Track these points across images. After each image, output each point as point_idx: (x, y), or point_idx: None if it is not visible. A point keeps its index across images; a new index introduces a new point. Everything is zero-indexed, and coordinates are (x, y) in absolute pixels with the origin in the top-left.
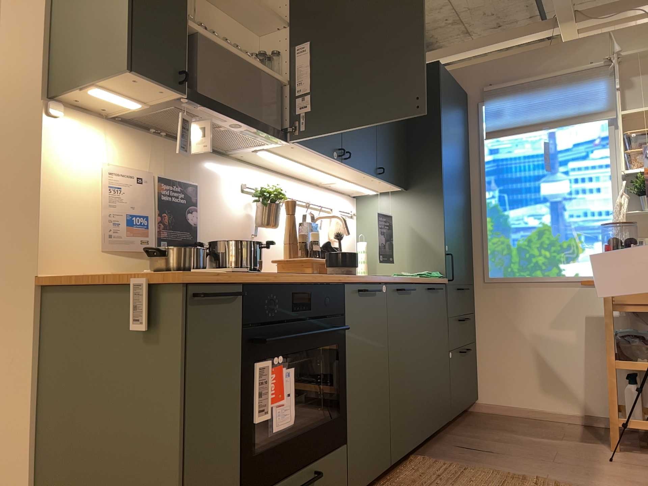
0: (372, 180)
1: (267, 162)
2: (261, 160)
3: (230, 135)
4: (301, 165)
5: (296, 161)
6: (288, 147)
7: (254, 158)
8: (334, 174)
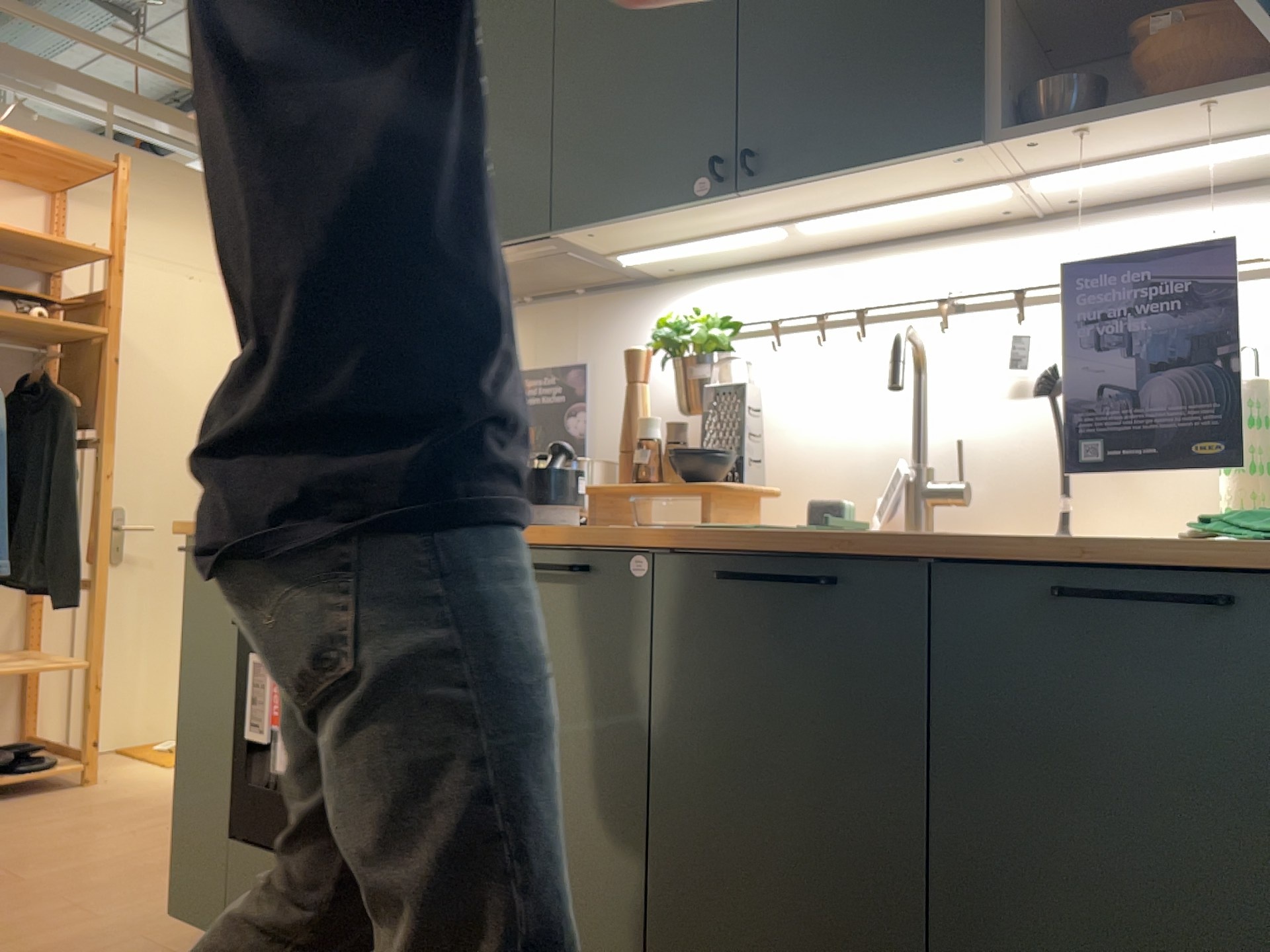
0: (1044, 146)
1: (744, 253)
2: (722, 256)
3: (528, 268)
4: (743, 235)
5: (711, 235)
6: (602, 237)
7: (703, 260)
8: (897, 202)
